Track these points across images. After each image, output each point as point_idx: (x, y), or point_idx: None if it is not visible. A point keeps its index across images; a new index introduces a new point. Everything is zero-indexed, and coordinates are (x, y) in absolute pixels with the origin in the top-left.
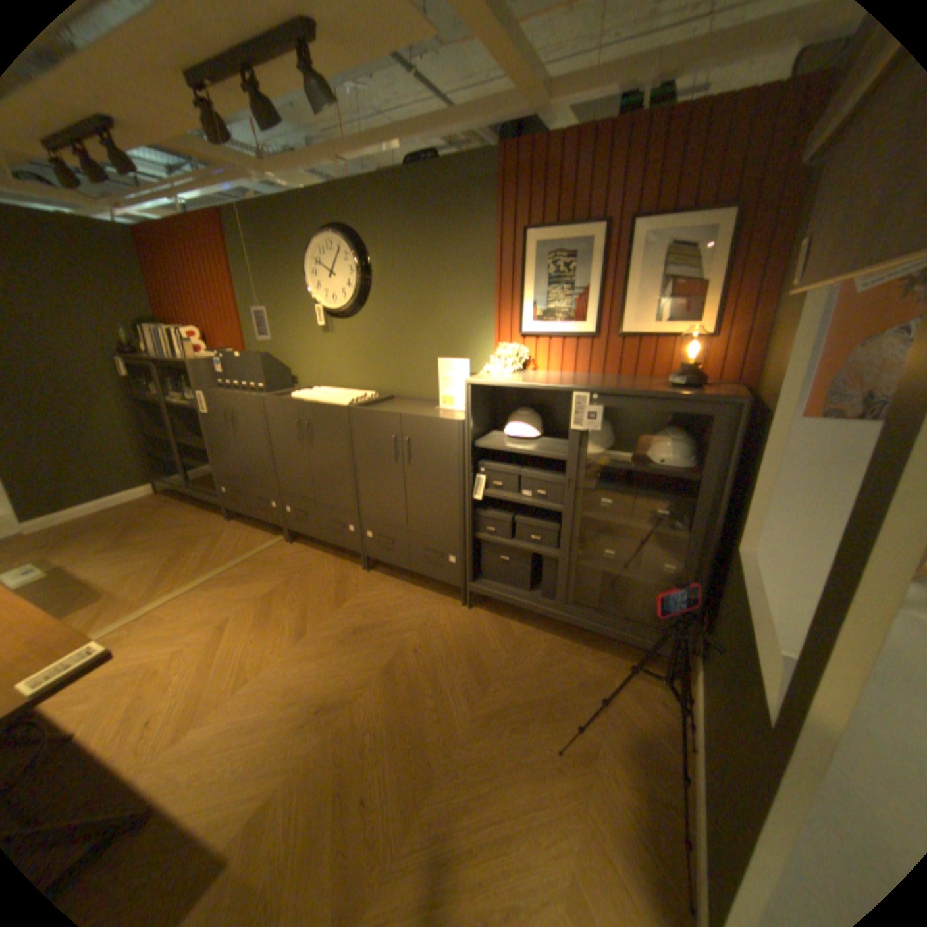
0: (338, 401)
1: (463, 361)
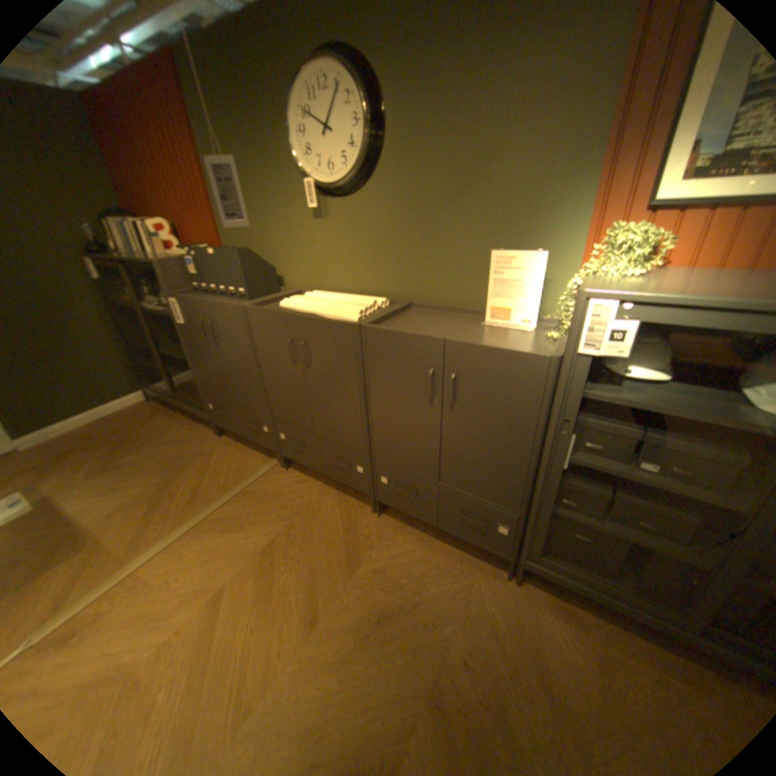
0: (342, 315)
1: (536, 253)
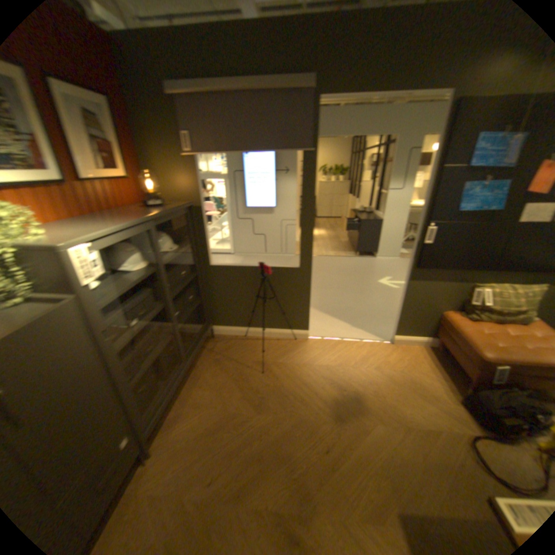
0: None
1: None
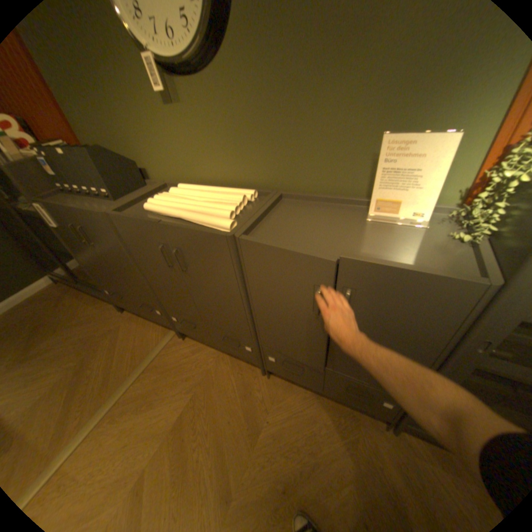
0: (212, 220)
1: (445, 135)
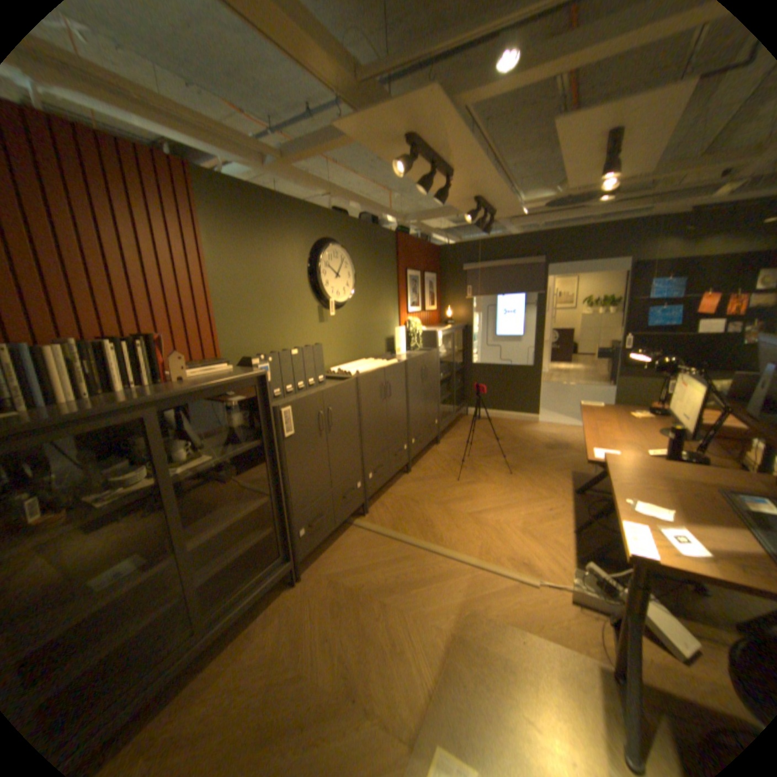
0: (391, 362)
1: (403, 328)
